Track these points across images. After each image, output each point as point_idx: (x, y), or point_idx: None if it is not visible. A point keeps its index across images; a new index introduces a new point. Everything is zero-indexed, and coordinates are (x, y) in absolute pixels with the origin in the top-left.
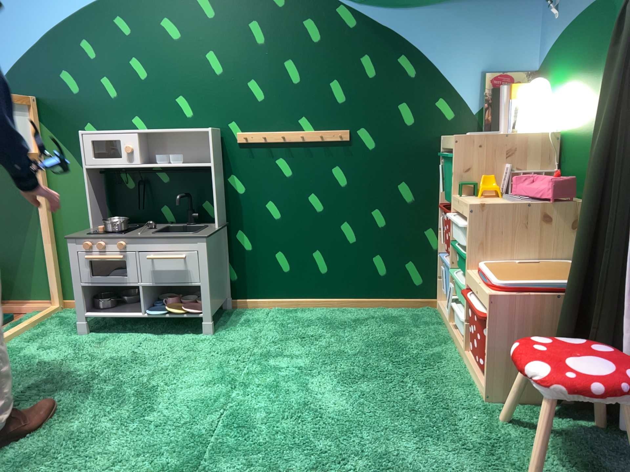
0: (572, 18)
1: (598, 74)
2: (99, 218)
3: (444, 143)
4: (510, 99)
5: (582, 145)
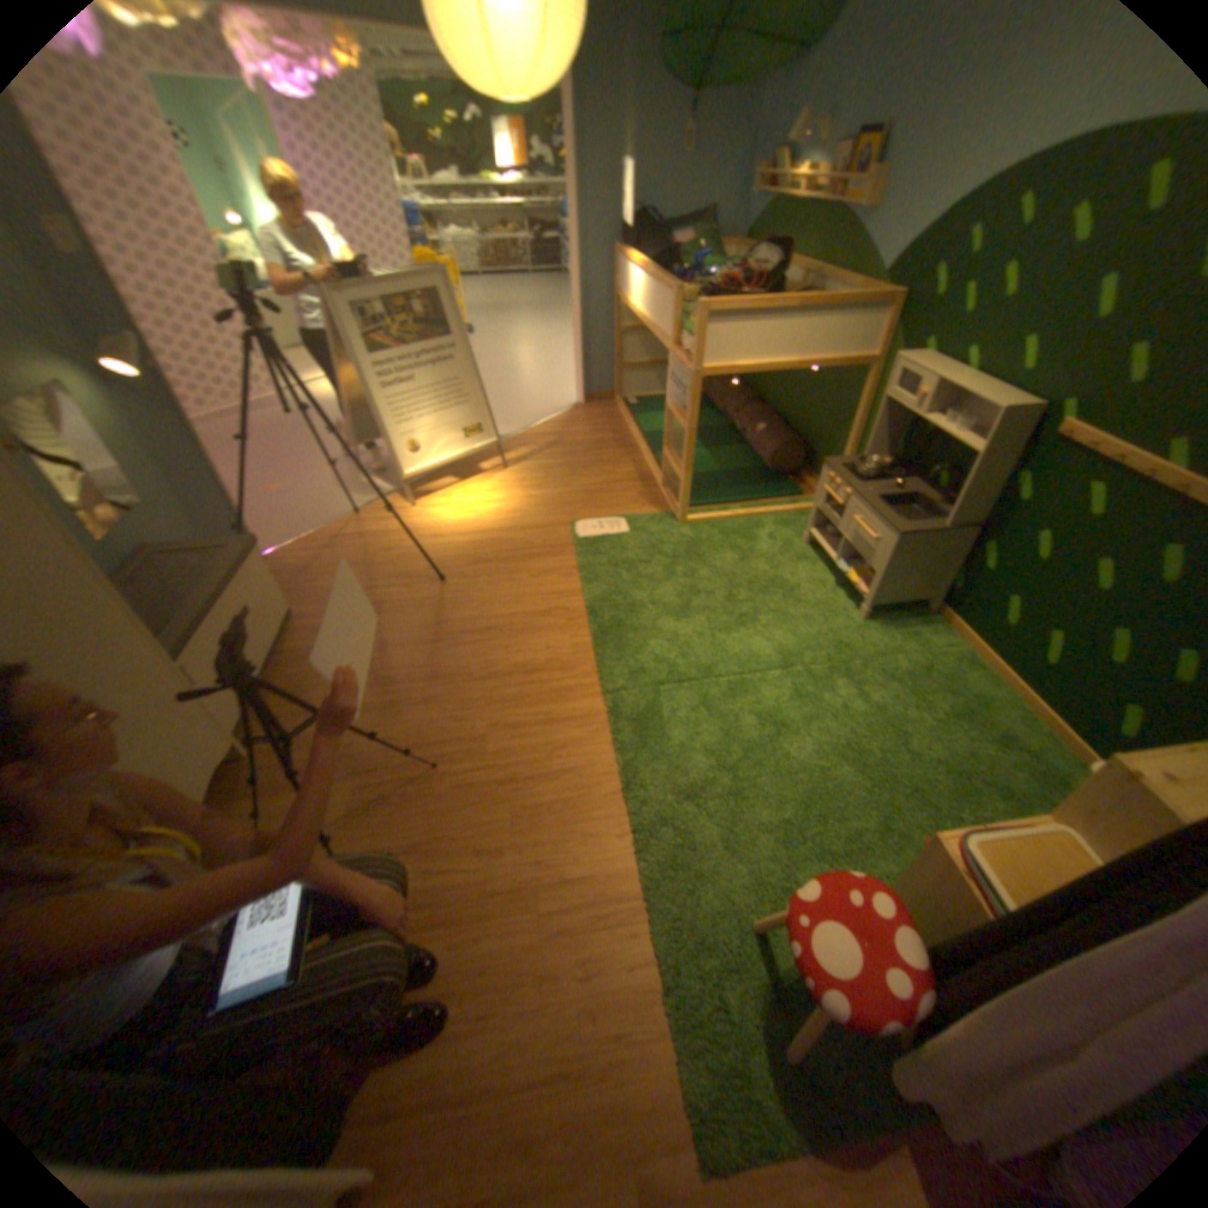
0: None
1: None
2: (891, 447)
3: None
4: None
5: None
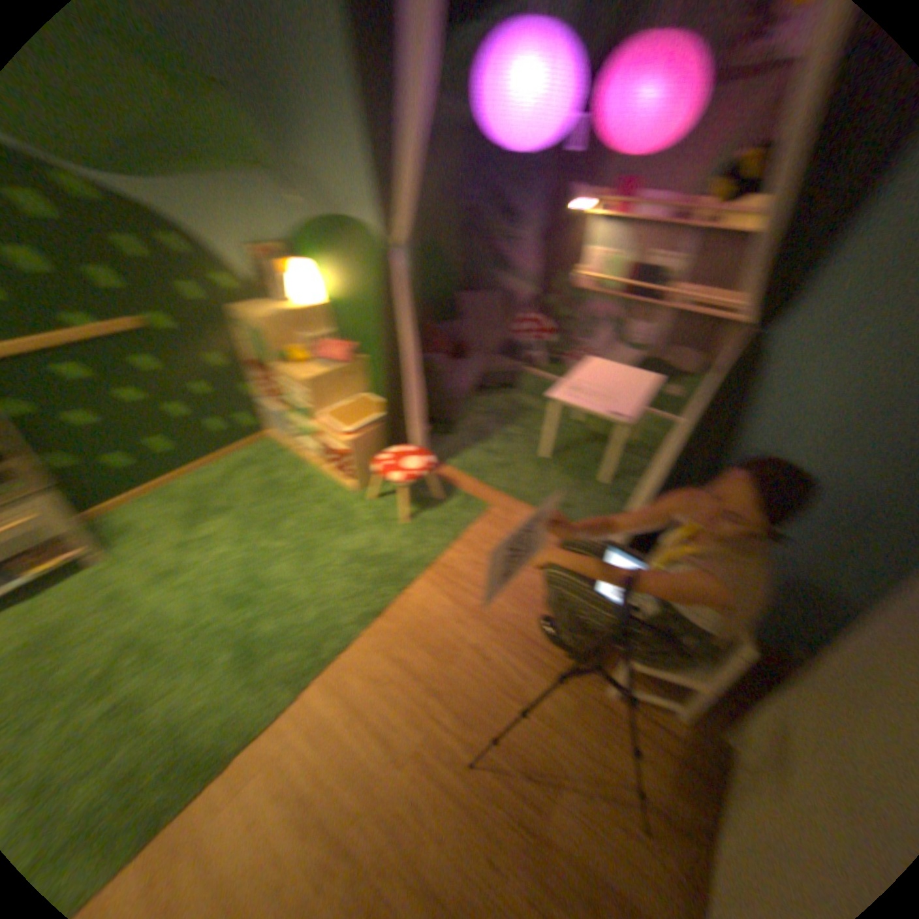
0: (310, 215)
1: (347, 273)
2: None
3: (233, 316)
4: (275, 274)
5: (344, 317)
